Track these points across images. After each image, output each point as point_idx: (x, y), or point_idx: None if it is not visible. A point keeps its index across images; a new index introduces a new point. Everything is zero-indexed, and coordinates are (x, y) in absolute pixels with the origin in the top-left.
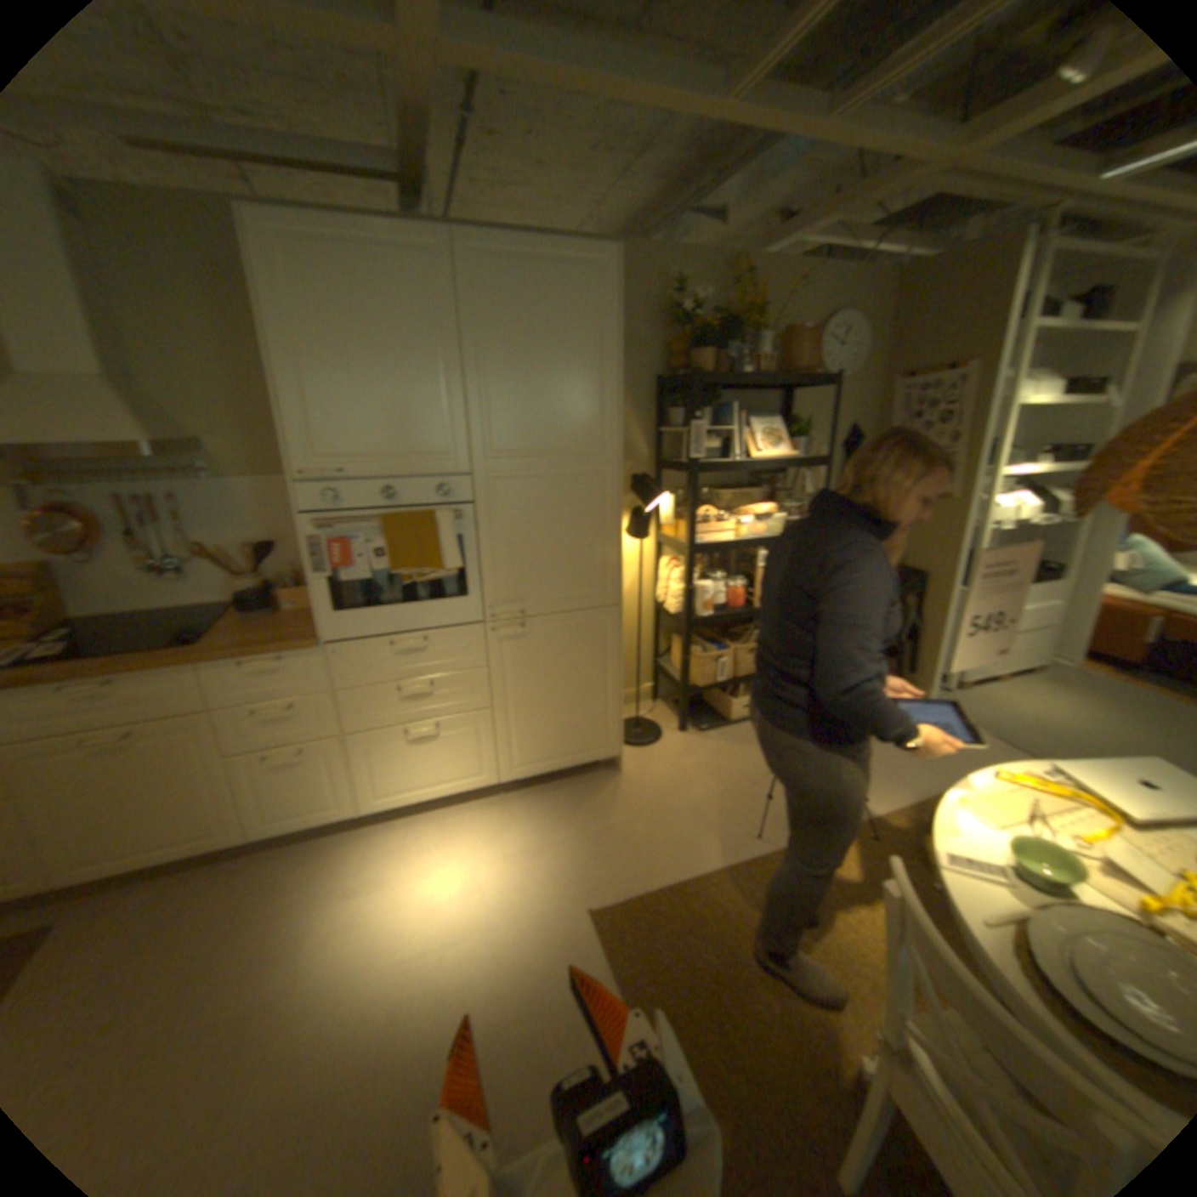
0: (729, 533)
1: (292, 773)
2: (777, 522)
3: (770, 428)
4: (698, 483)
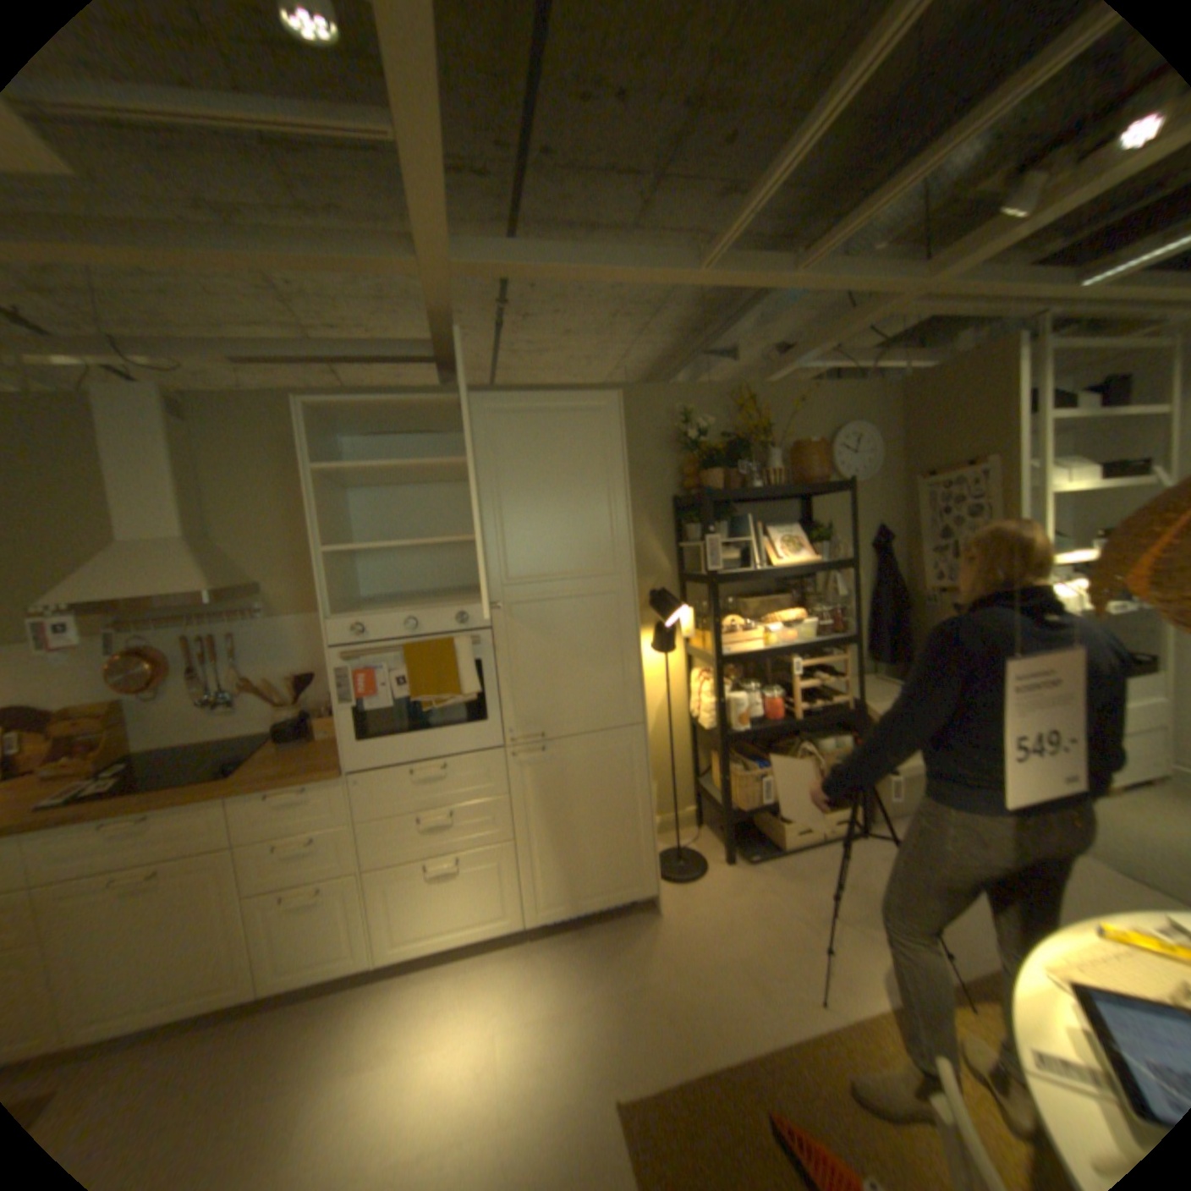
0: (756, 641)
1: (304, 917)
2: (806, 627)
3: (787, 535)
4: (716, 593)
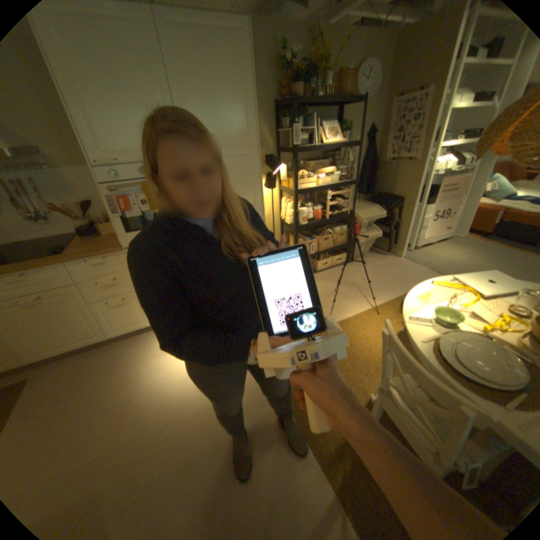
0: (313, 183)
1: (120, 309)
2: (335, 176)
3: (331, 127)
4: (297, 158)
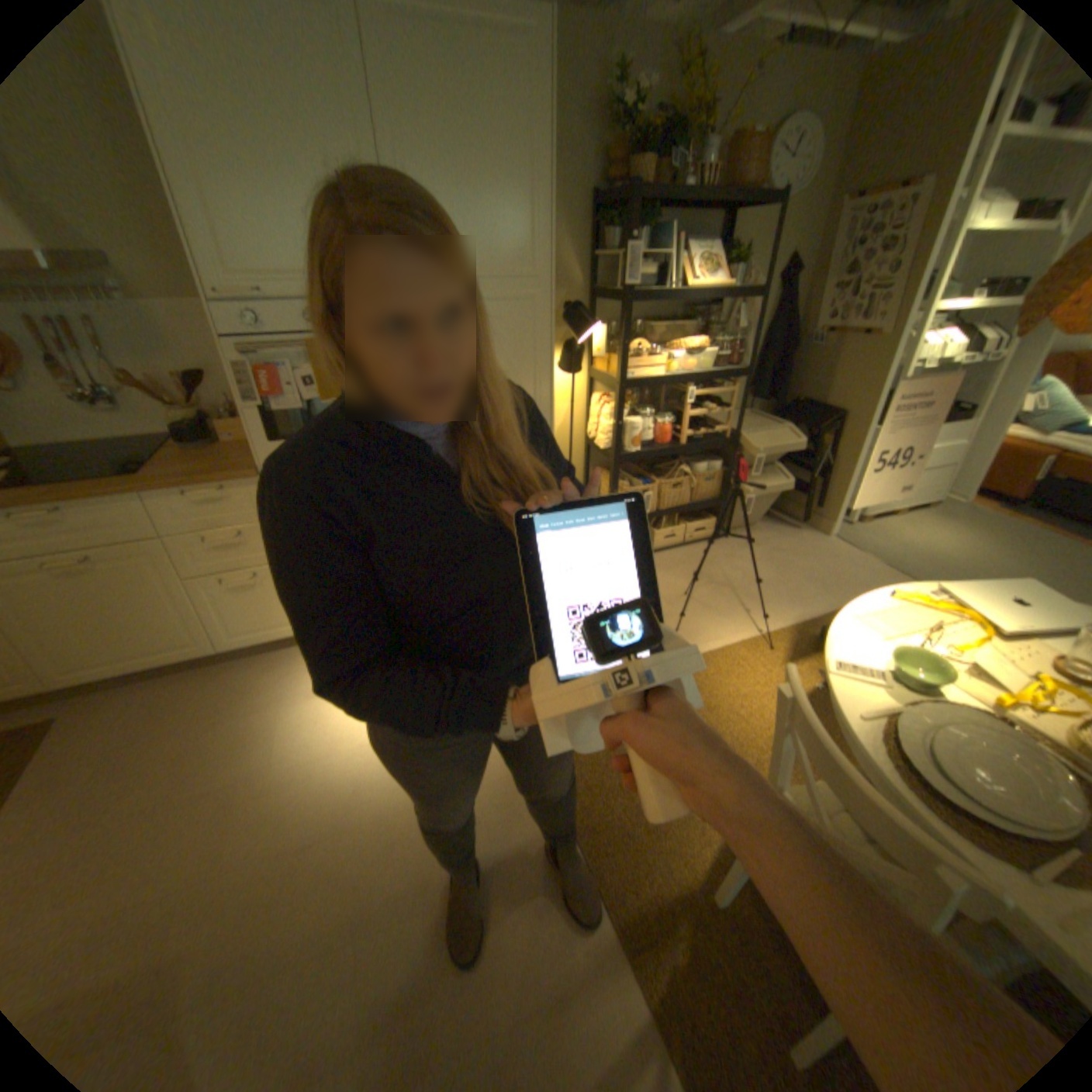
0: (659, 368)
1: (247, 594)
2: (707, 357)
3: (708, 254)
4: (630, 313)
